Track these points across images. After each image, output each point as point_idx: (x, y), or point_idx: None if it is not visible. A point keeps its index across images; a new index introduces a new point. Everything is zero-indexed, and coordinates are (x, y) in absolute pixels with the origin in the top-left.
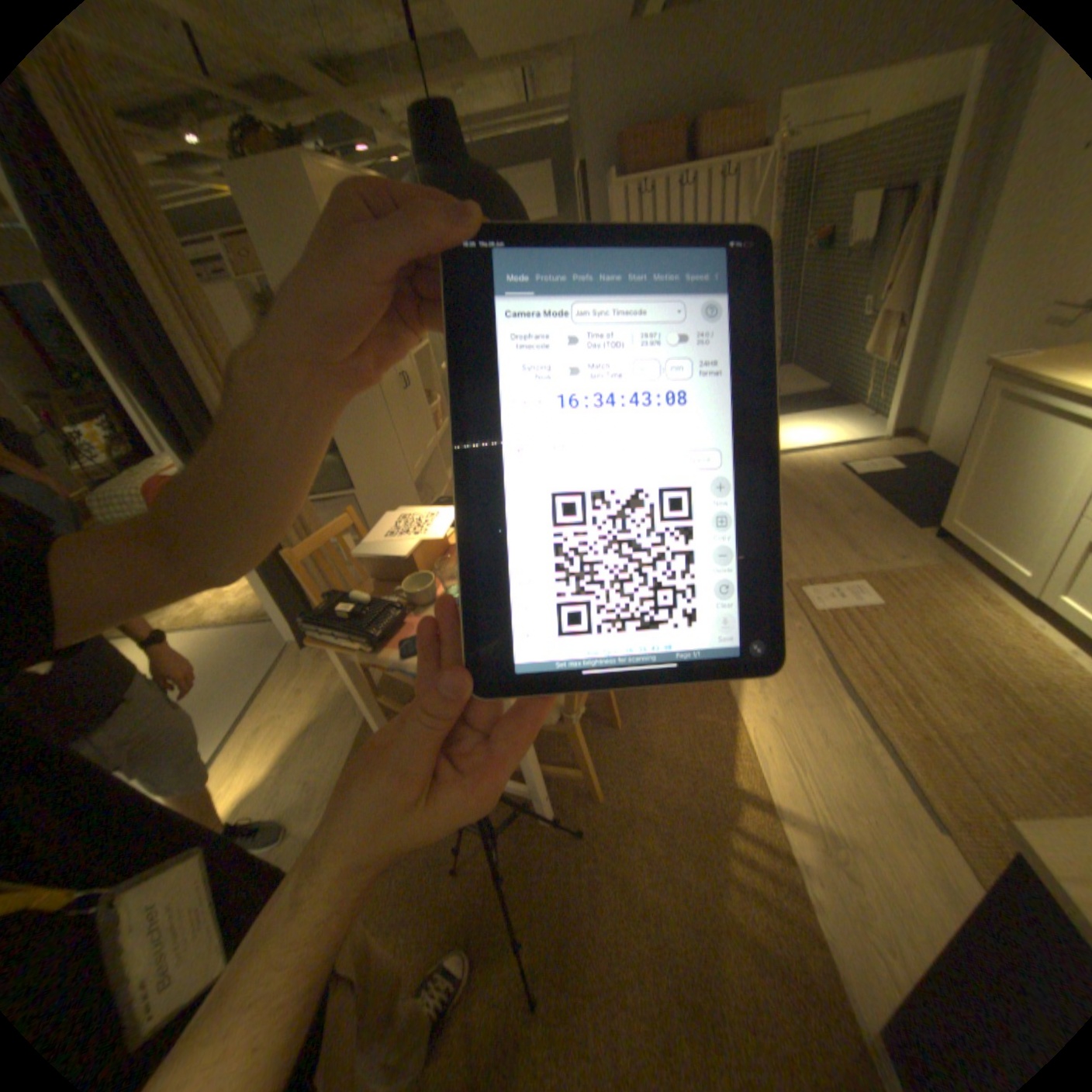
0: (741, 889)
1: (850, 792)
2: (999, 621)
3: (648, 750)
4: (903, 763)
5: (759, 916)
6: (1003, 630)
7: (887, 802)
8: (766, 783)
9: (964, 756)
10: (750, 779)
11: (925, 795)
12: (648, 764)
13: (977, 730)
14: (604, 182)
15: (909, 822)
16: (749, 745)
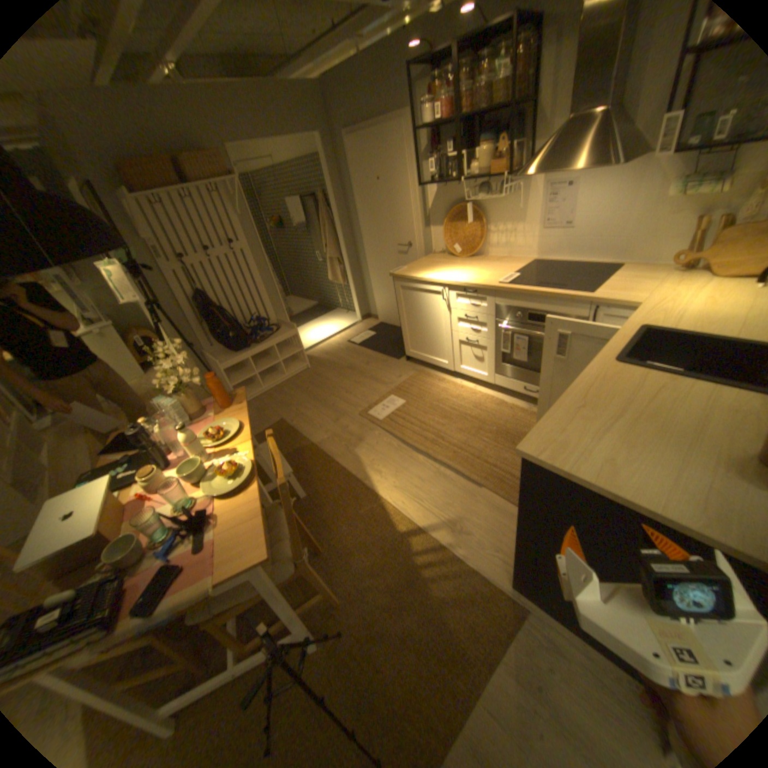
0: (433, 580)
1: (444, 496)
2: (448, 386)
3: (346, 550)
4: (453, 467)
5: (447, 585)
6: (451, 389)
7: (458, 489)
8: (411, 520)
9: (469, 449)
10: (403, 523)
11: (468, 475)
12: (351, 558)
13: (467, 436)
14: (118, 195)
15: (470, 491)
16: (393, 507)
